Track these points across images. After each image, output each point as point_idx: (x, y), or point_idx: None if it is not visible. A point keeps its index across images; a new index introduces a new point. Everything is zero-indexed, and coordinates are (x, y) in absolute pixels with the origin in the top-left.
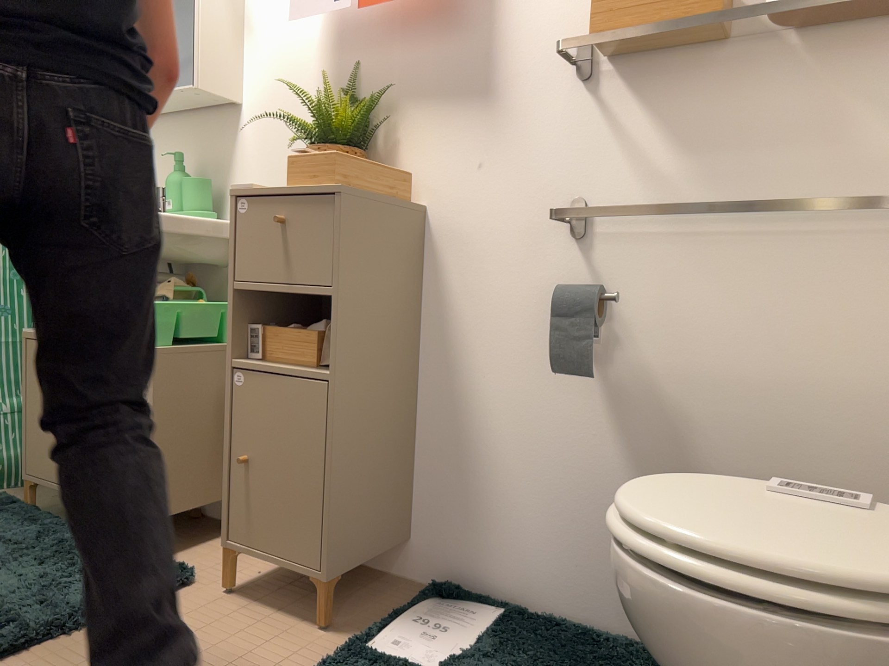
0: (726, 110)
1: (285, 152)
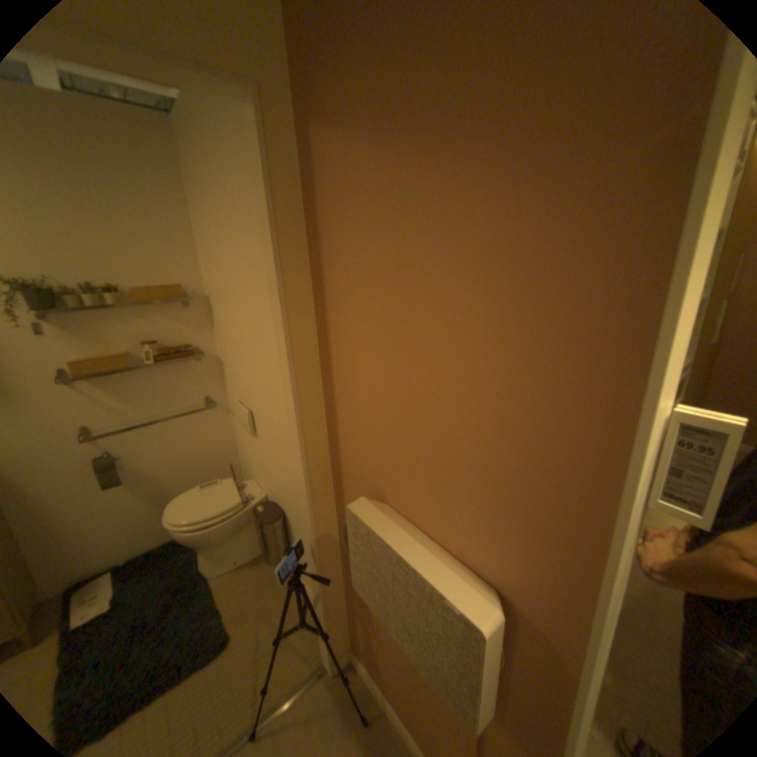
0: (138, 387)
1: None
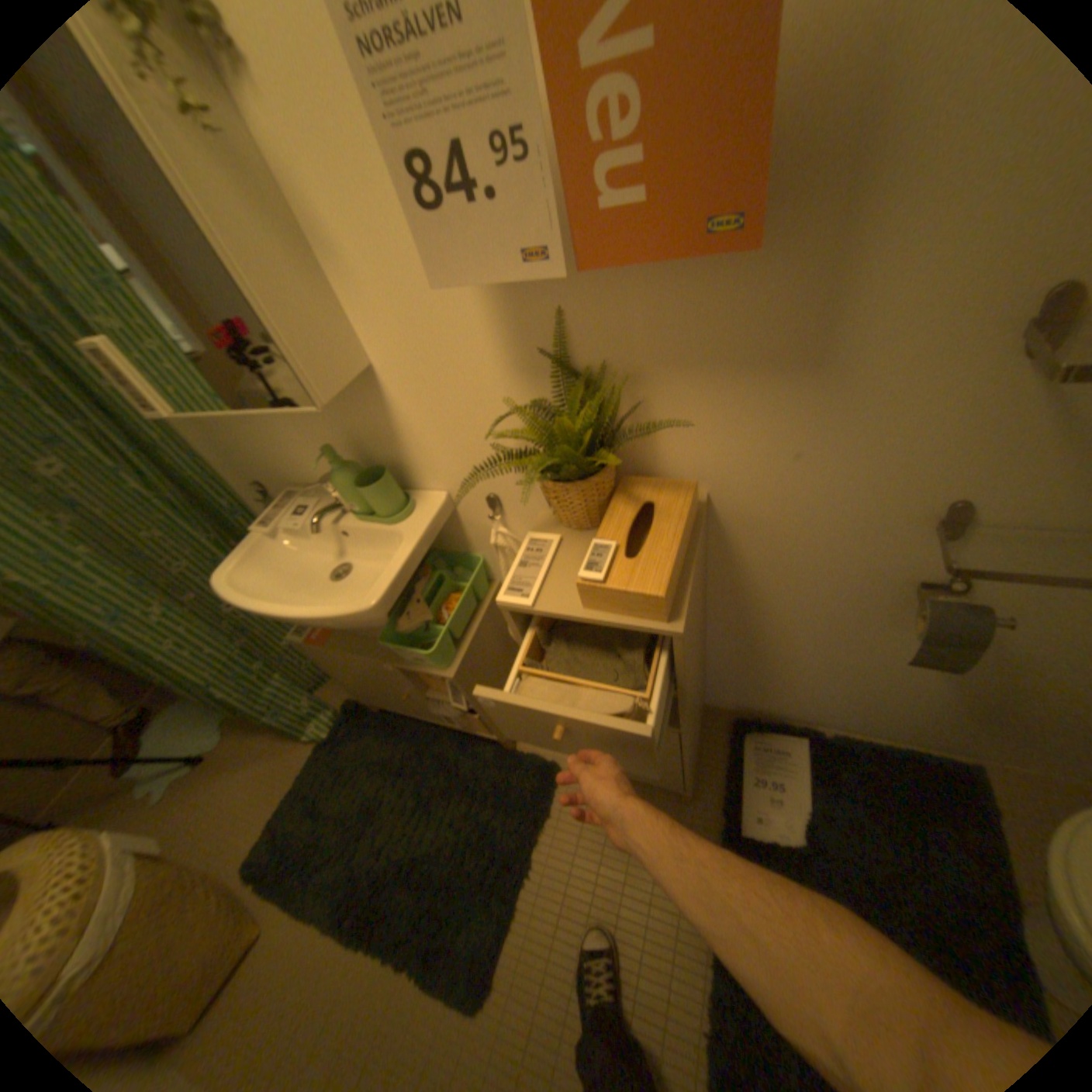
0: None
1: (472, 426)
